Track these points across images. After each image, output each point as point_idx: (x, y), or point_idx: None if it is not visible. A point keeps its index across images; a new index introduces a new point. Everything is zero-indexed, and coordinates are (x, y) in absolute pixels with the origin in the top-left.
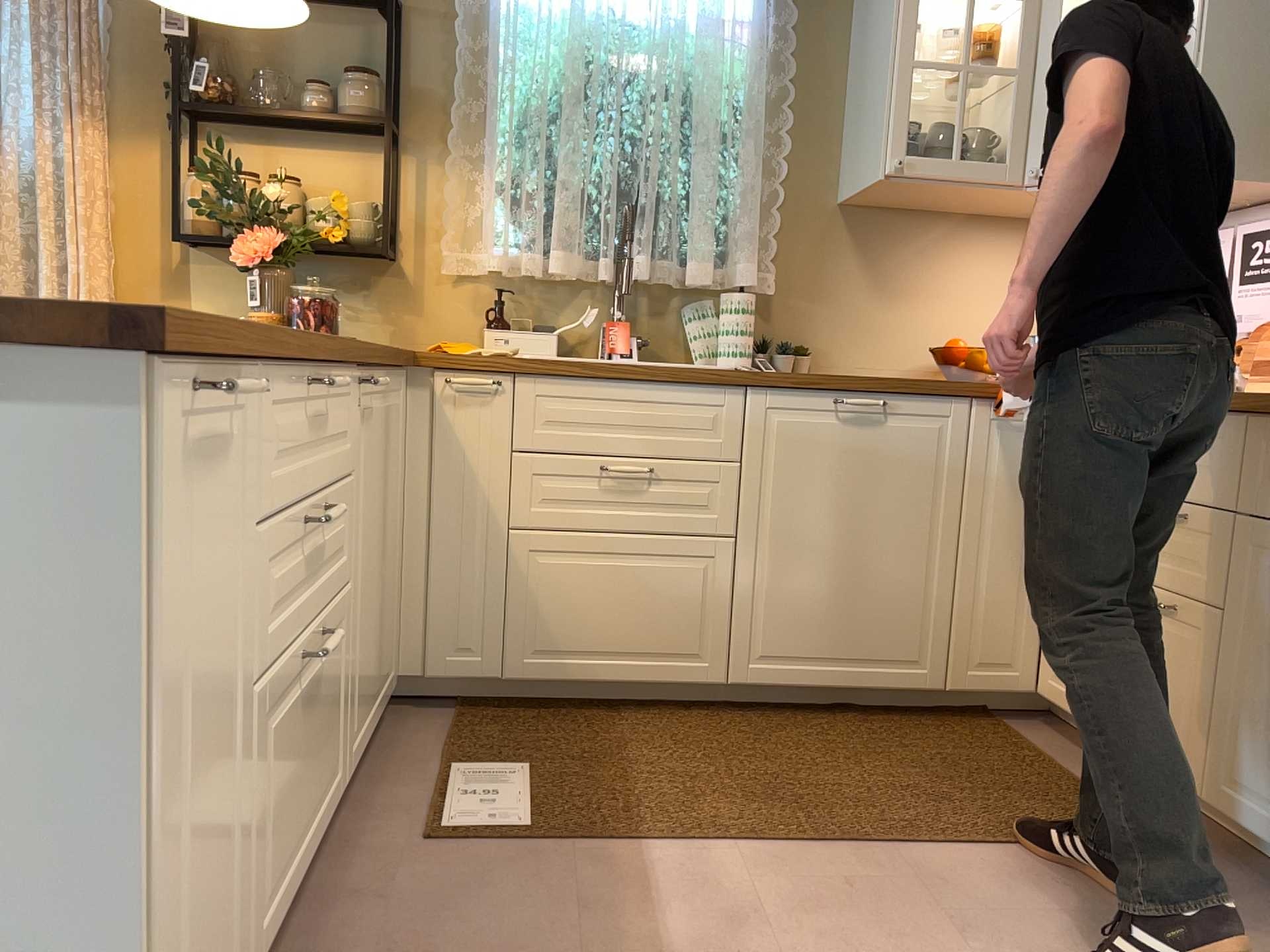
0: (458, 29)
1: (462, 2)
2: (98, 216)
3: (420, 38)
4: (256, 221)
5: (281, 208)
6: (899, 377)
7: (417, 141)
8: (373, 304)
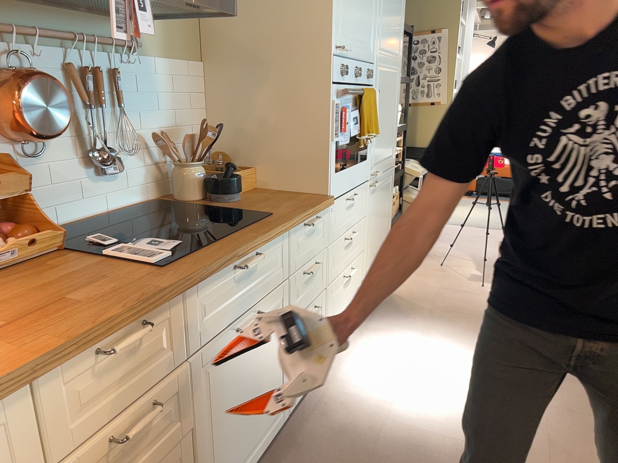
0: None
1: None
2: None
3: None
4: None
5: None
6: None
7: None
8: None
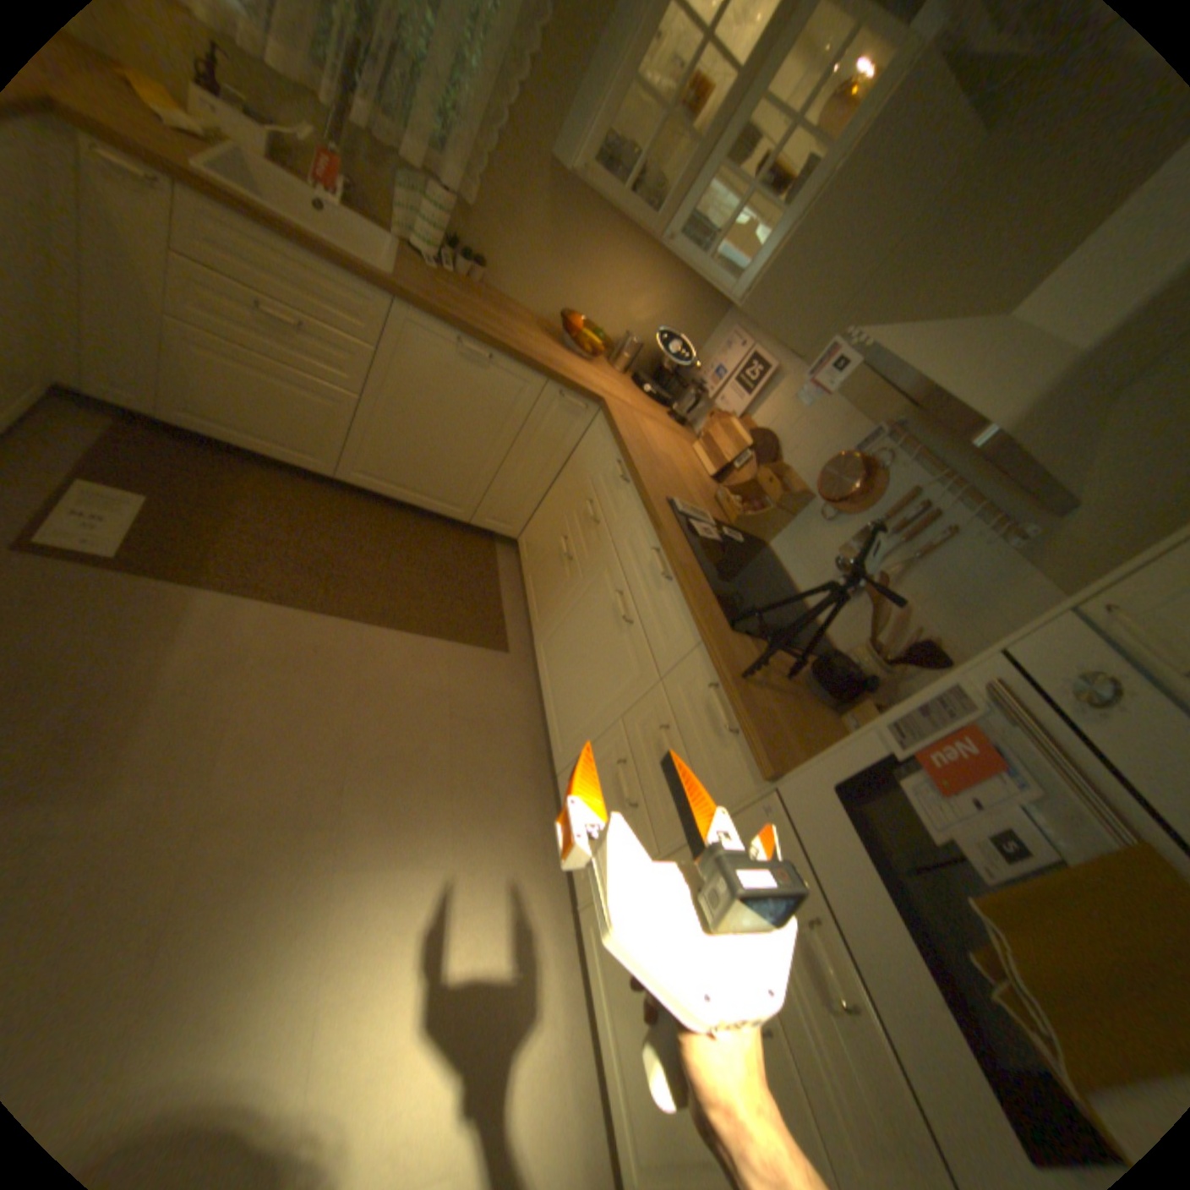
0: None
1: None
2: None
3: None
4: None
5: None
6: (511, 342)
7: None
8: None
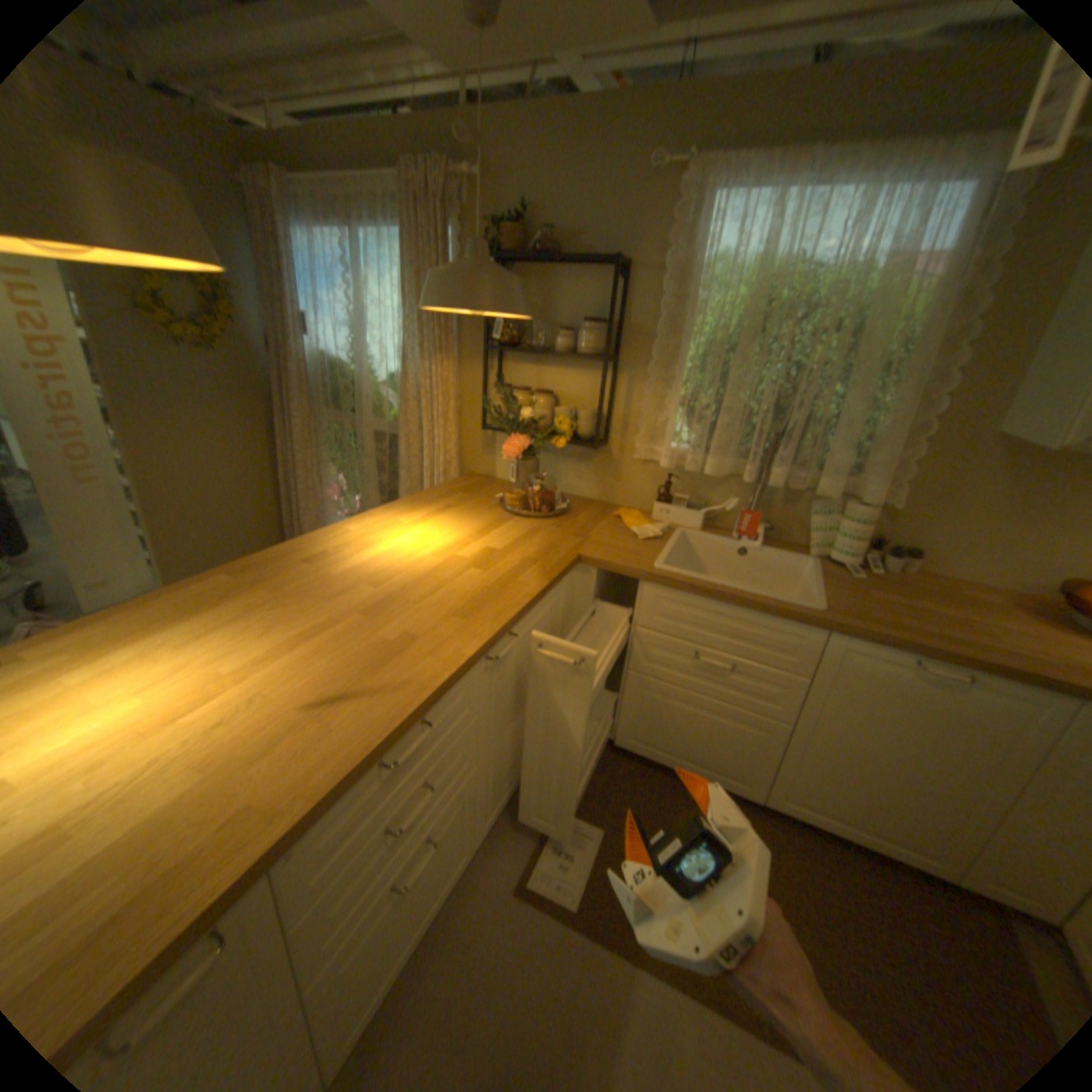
0: (664, 282)
1: (672, 255)
2: (446, 410)
3: (639, 285)
4: (516, 428)
5: (533, 418)
6: (1000, 651)
7: (628, 363)
8: (589, 471)
